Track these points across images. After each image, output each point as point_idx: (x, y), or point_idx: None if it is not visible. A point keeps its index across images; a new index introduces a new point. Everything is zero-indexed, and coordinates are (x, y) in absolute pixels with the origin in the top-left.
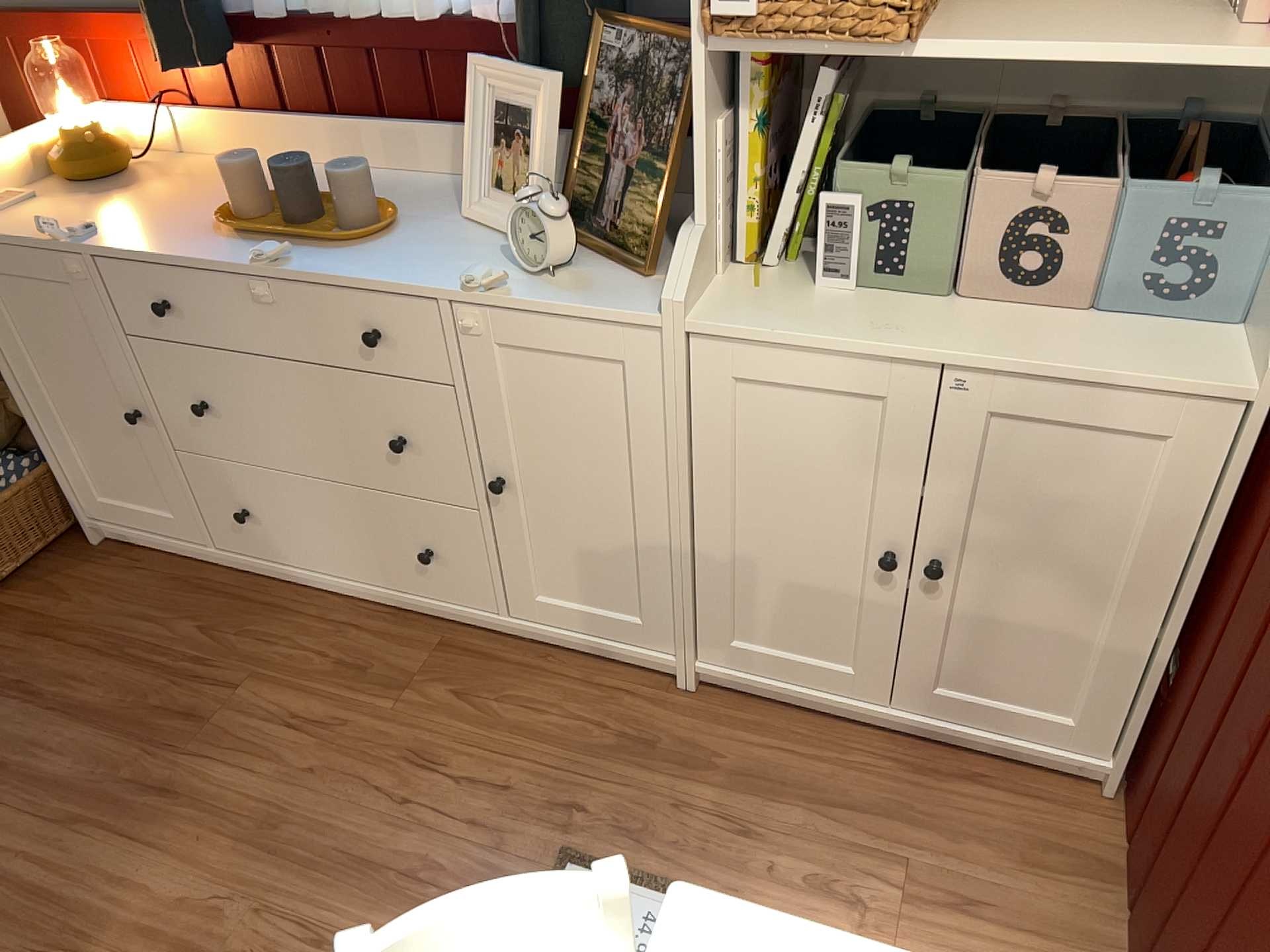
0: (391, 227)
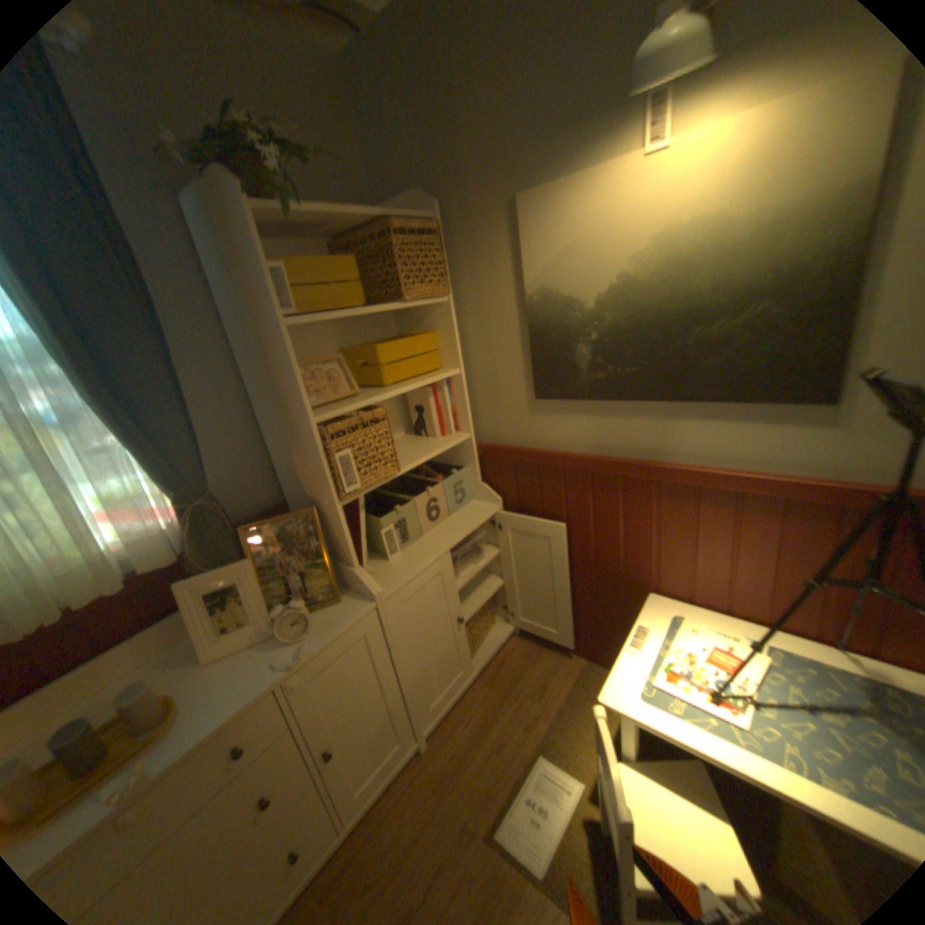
0: (170, 704)
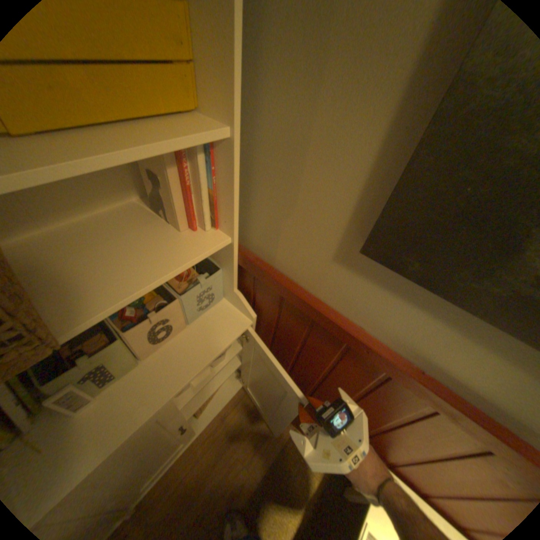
0: None
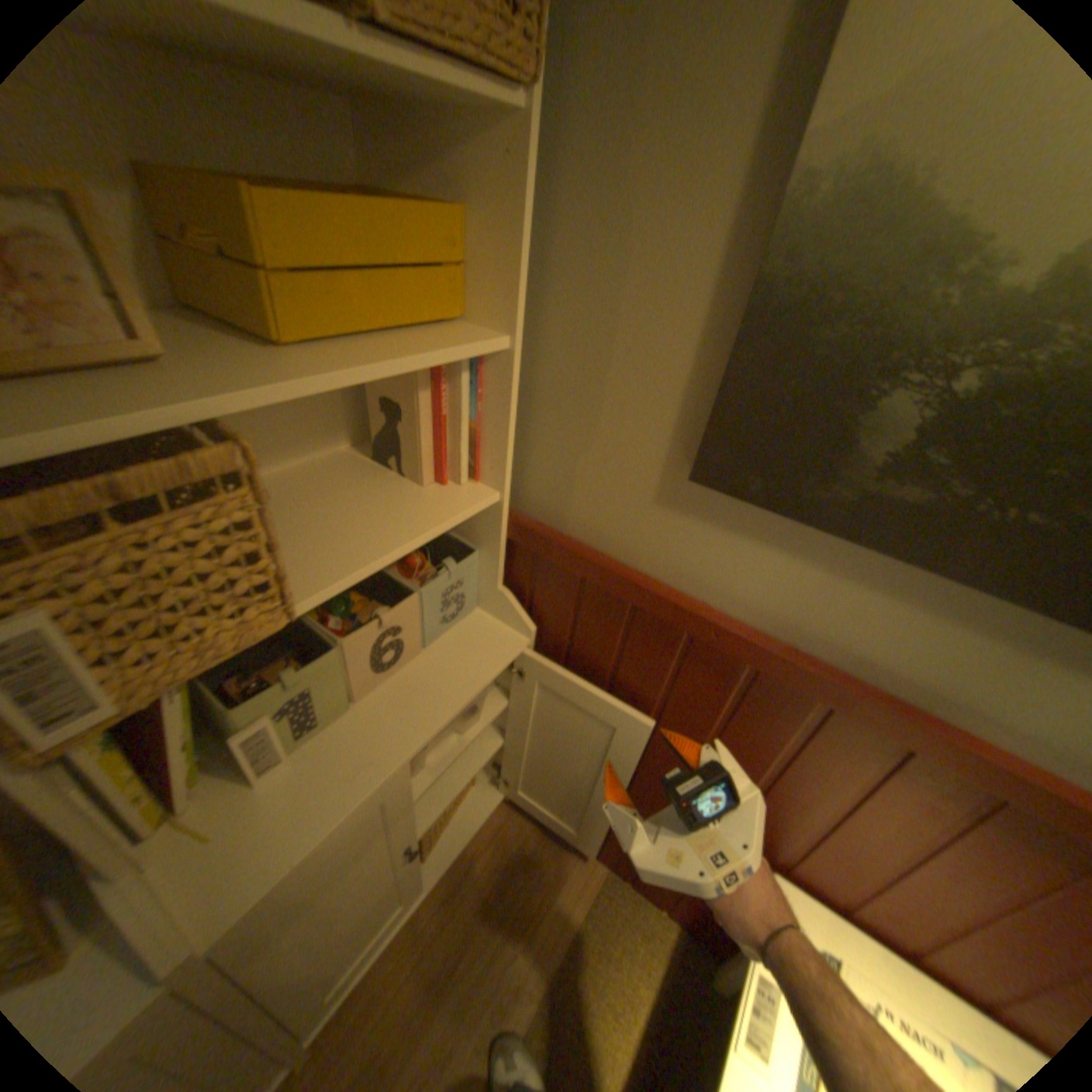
0: None
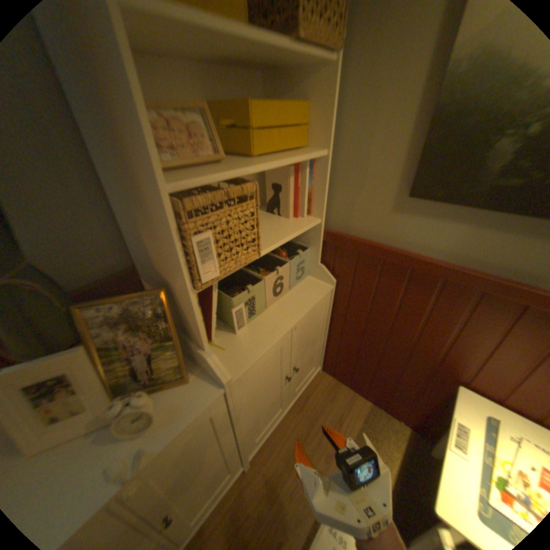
0: None
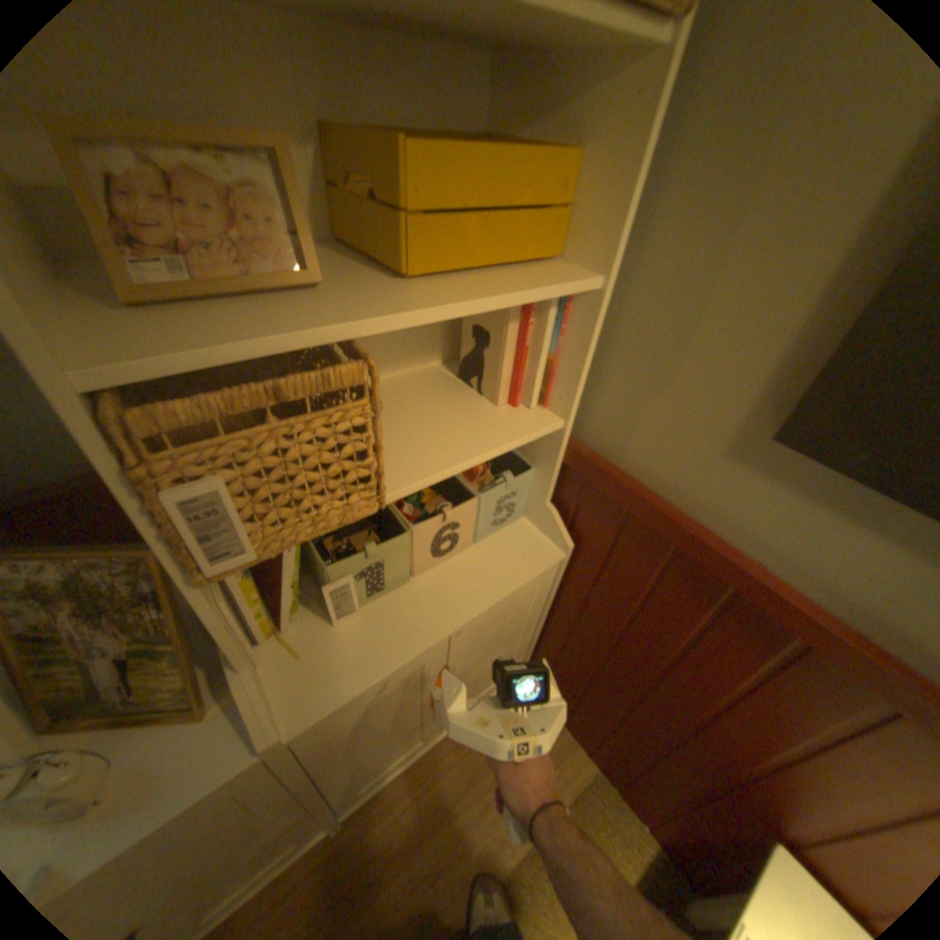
0: None
